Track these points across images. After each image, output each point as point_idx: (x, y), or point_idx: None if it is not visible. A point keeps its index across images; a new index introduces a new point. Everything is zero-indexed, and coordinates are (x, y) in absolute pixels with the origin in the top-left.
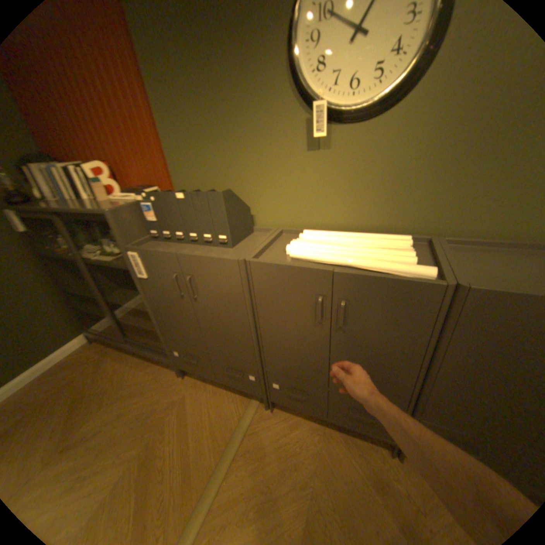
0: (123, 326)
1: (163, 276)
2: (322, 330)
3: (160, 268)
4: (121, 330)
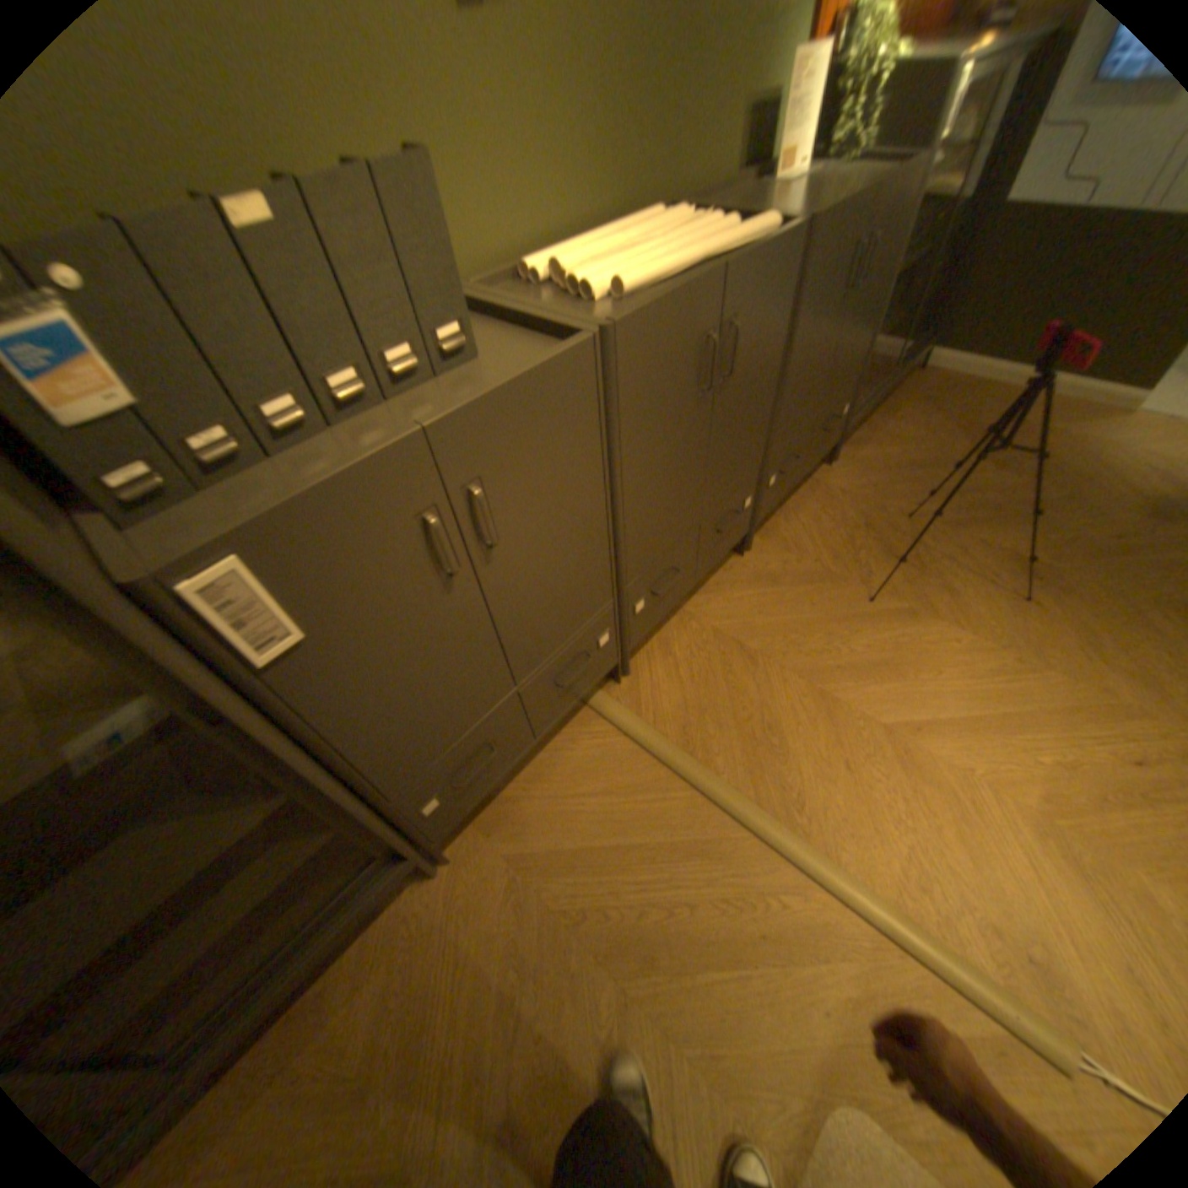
0: None
1: (371, 571)
2: (704, 408)
3: (358, 547)
4: None
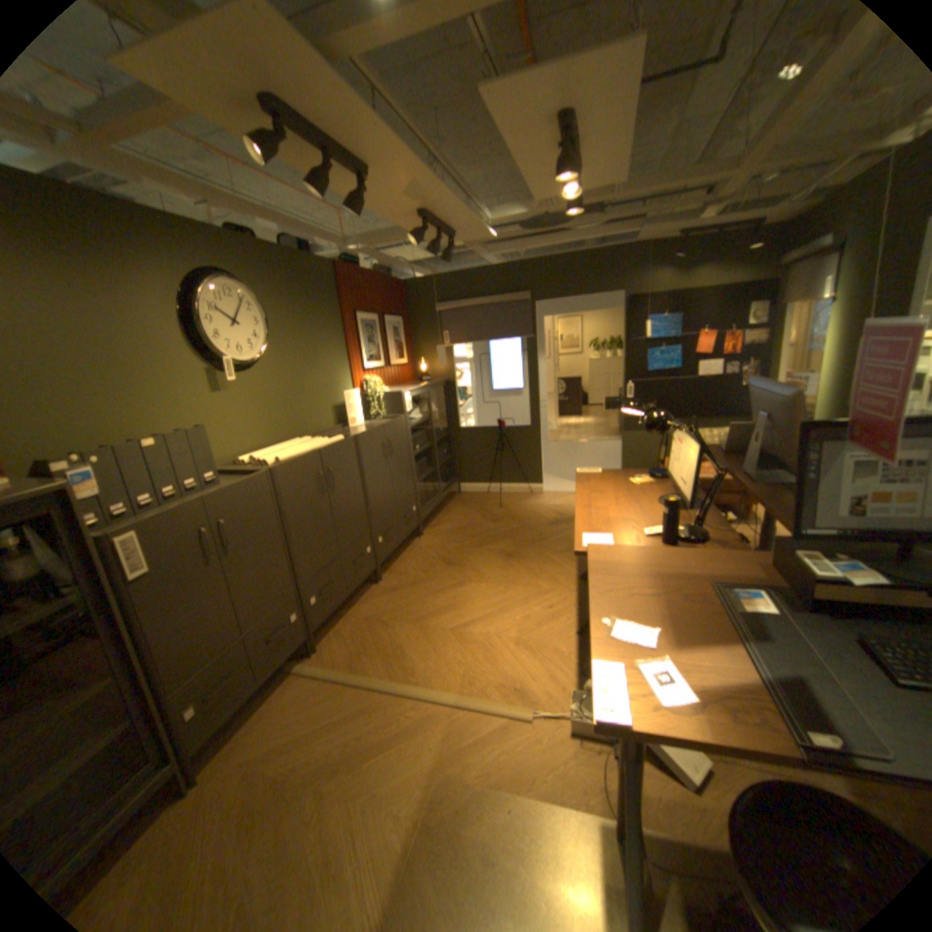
0: None
1: (179, 548)
2: (326, 500)
3: (175, 536)
4: None
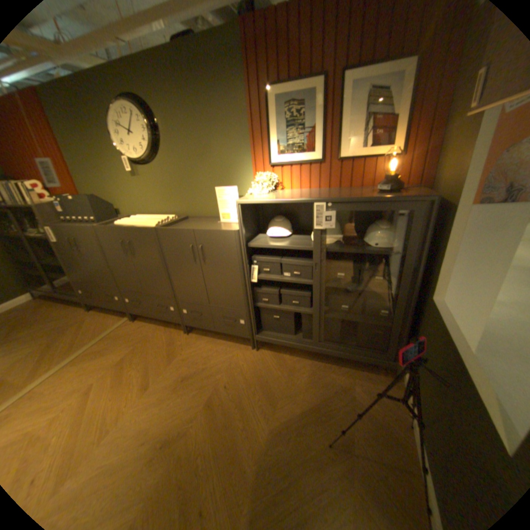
0: (57, 286)
1: (63, 239)
2: (129, 258)
3: (61, 235)
4: (55, 288)
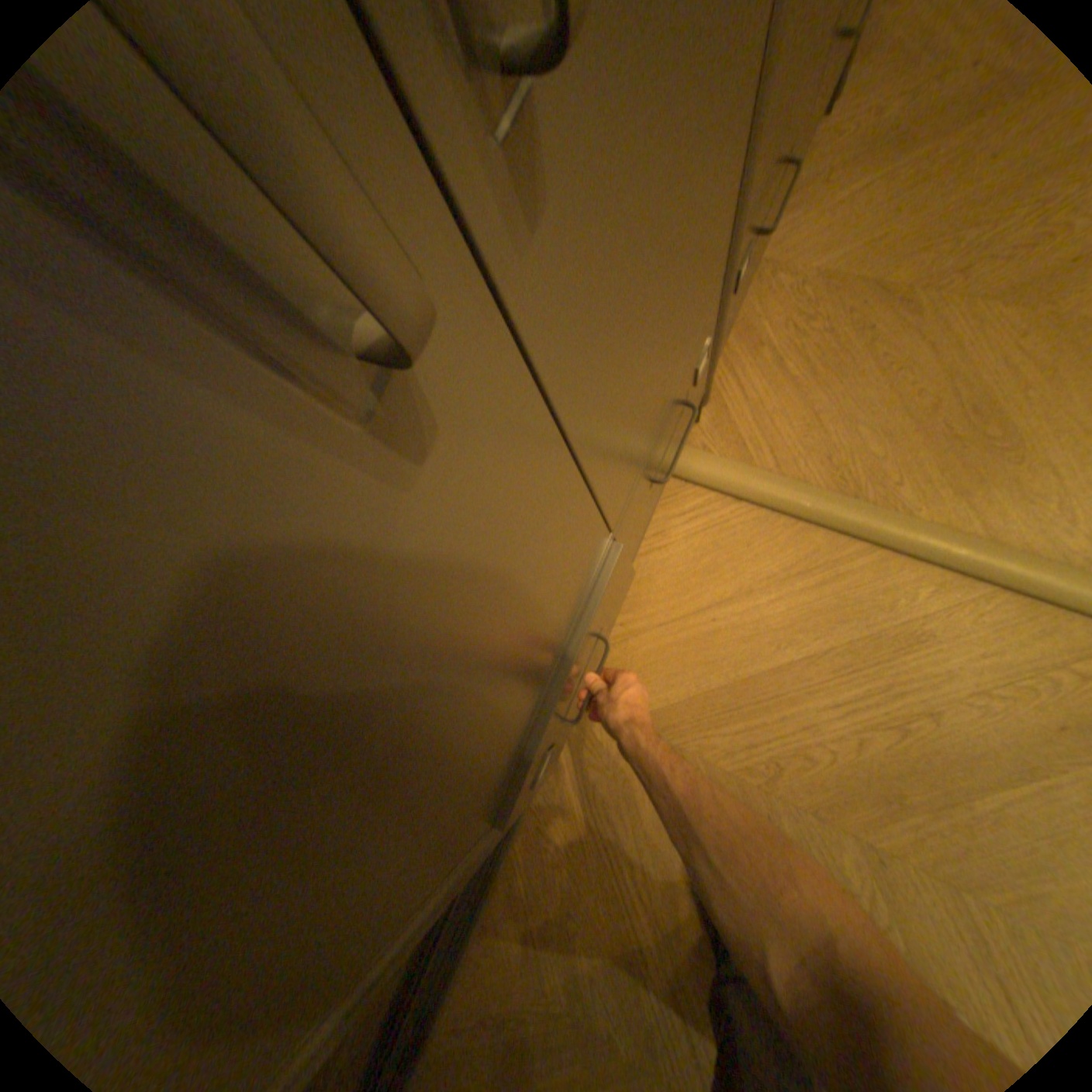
0: None
1: None
2: None
3: None
4: None
